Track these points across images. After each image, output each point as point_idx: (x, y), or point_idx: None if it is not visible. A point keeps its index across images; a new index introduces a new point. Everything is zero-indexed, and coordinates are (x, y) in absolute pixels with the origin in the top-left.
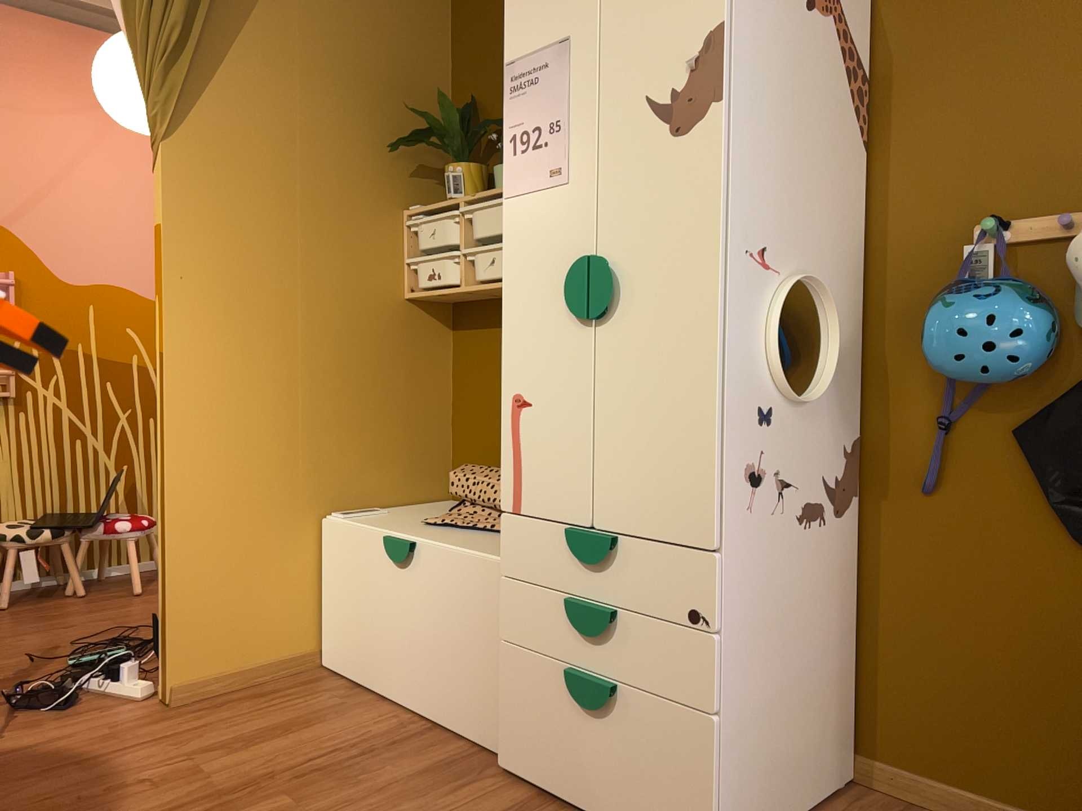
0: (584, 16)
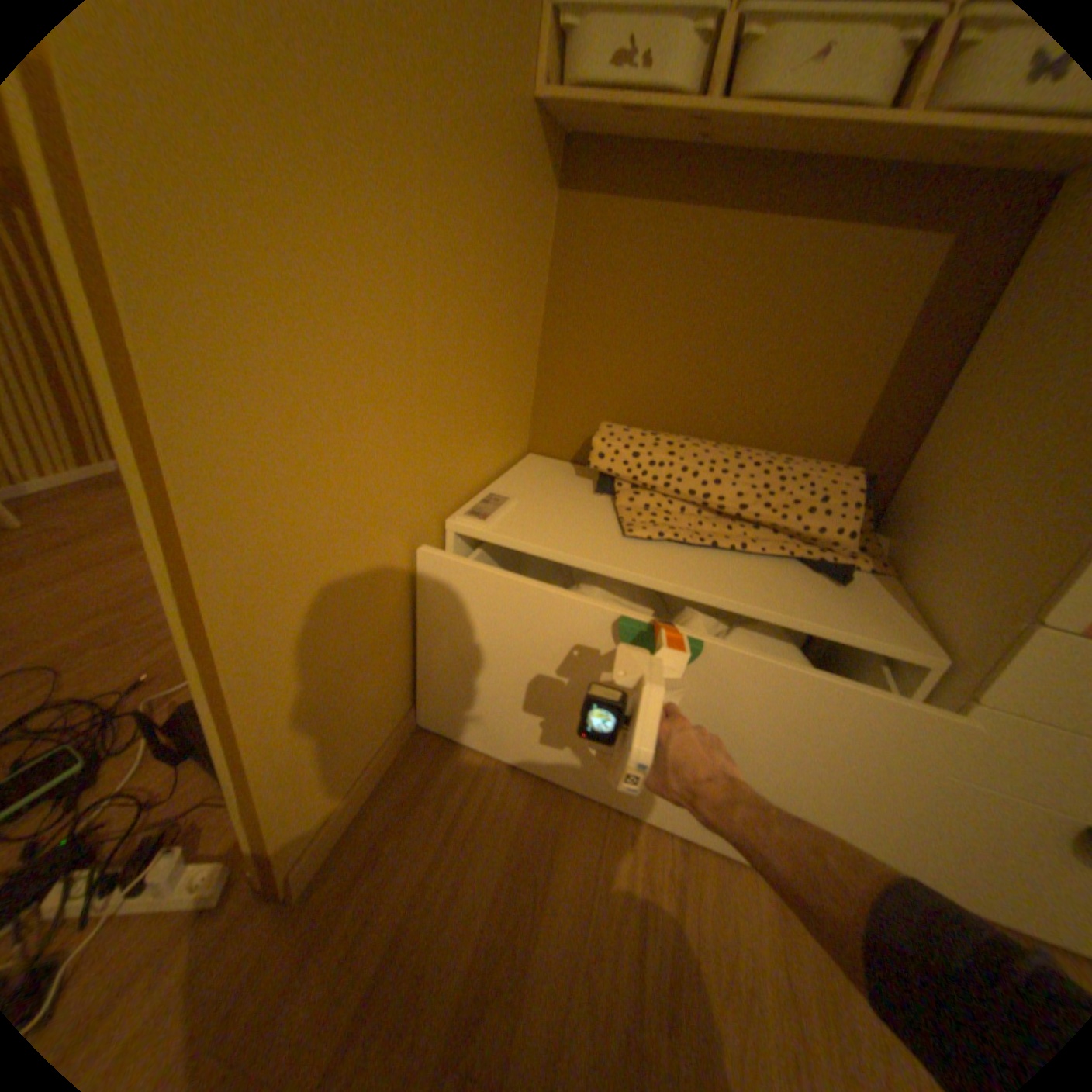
0: None
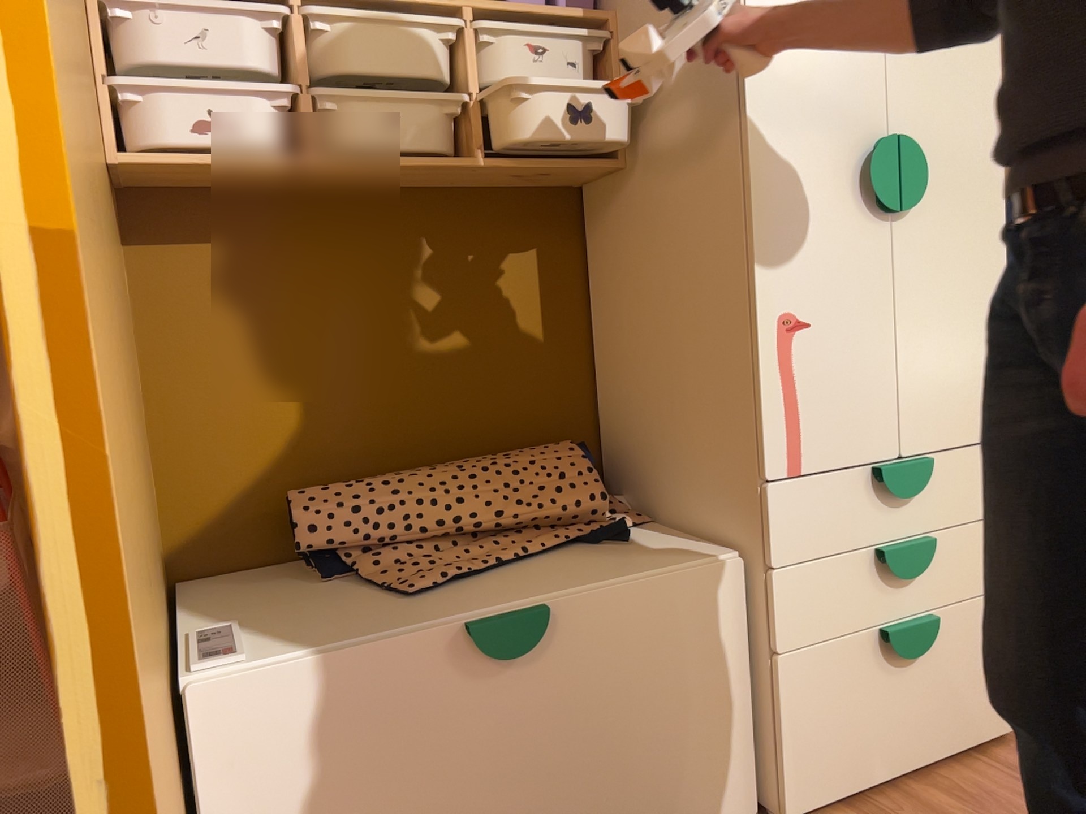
0: None
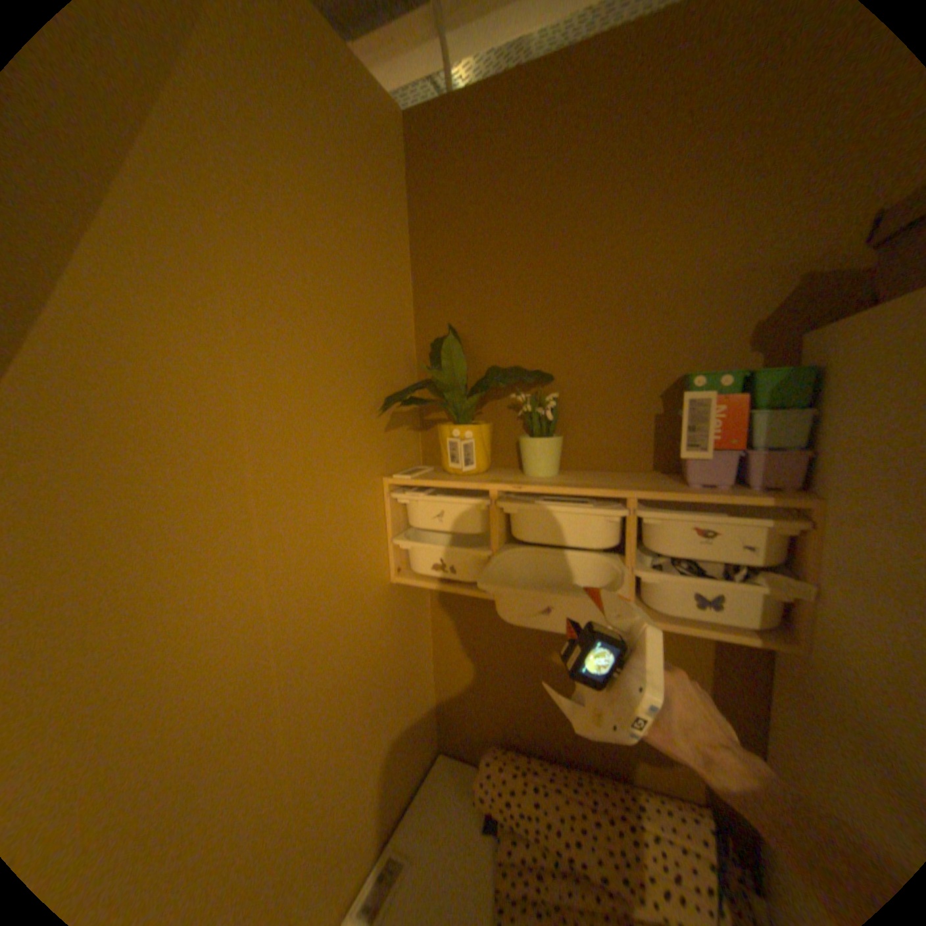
0: None
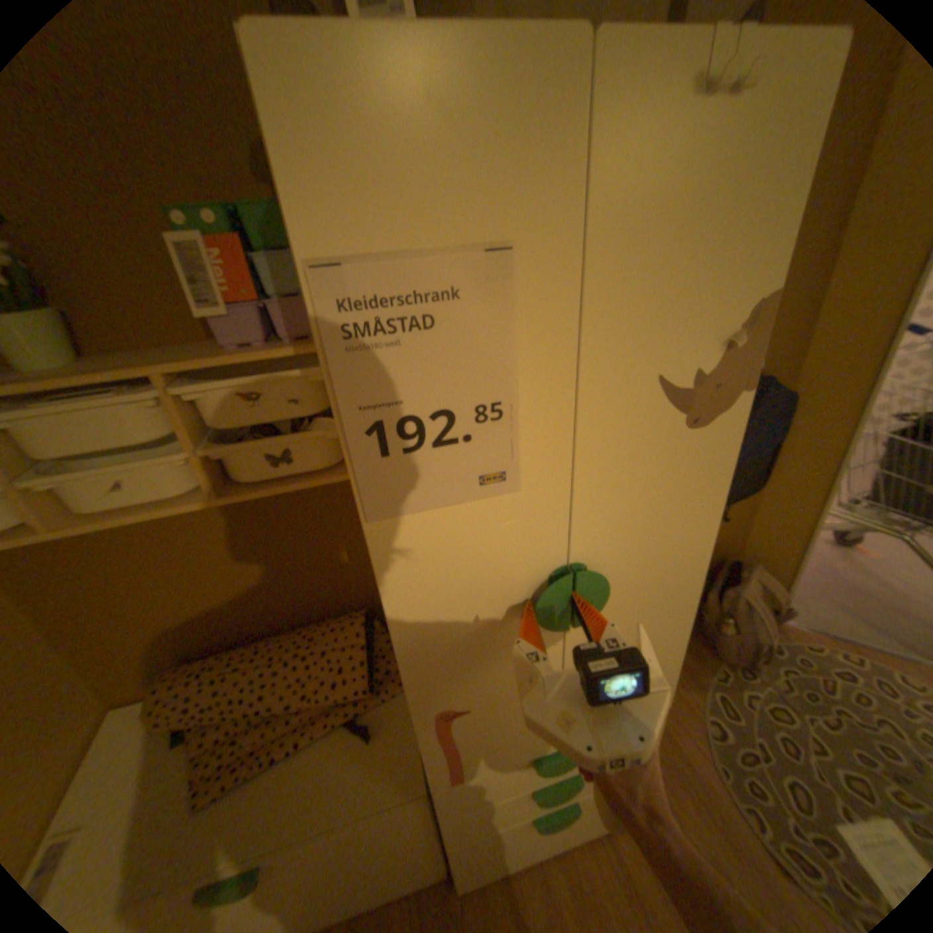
0: (550, 199)
